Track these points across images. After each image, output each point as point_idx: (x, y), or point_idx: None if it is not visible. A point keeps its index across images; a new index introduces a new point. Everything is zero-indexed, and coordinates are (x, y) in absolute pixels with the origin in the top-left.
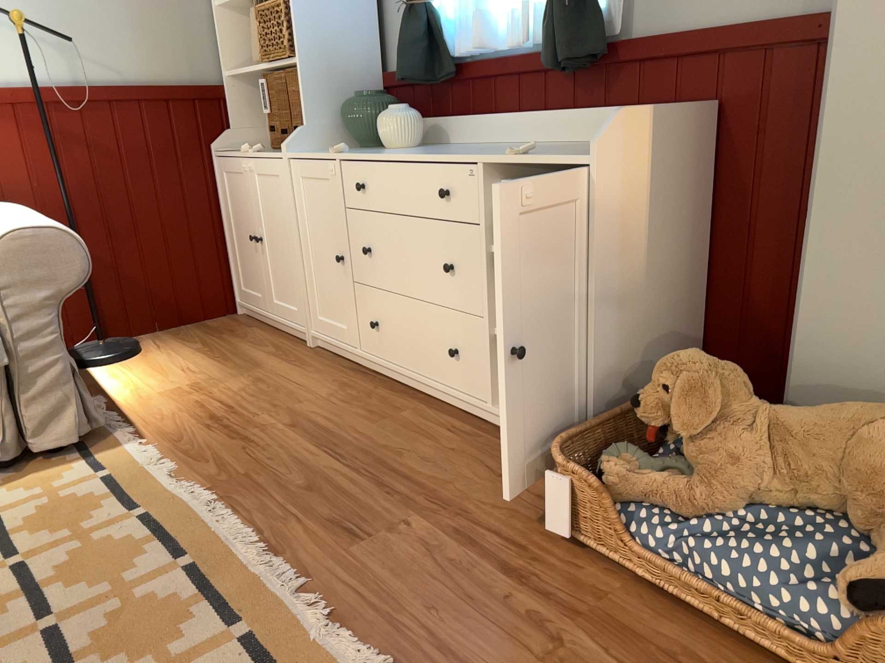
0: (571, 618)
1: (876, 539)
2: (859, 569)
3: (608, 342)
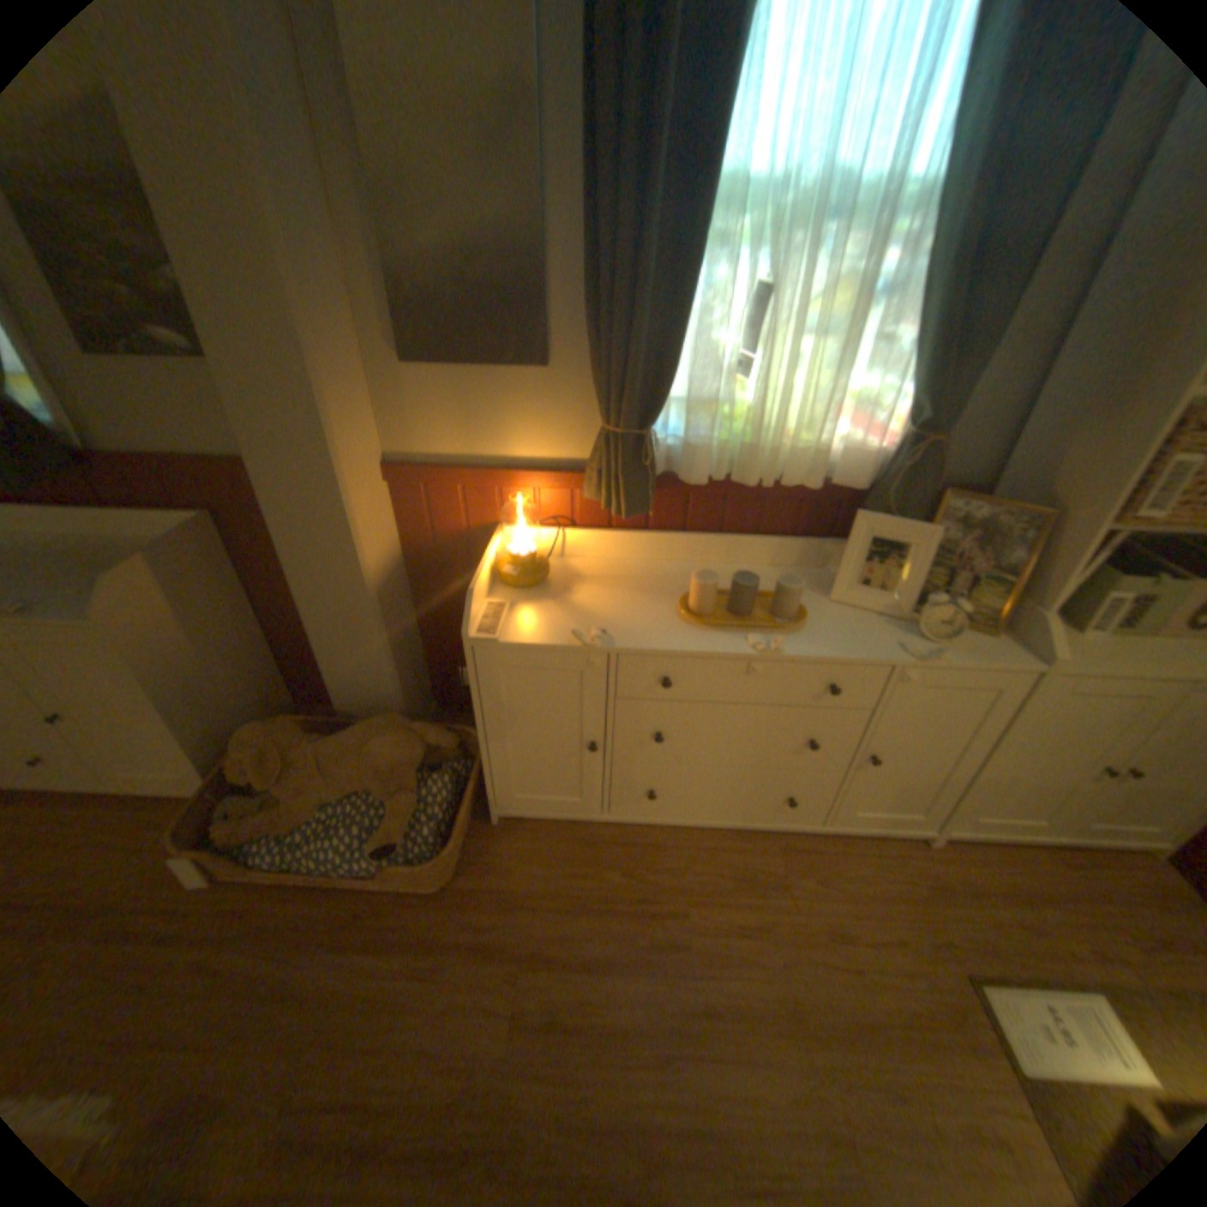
0: (222, 948)
1: (386, 805)
2: (371, 844)
3: (188, 727)
